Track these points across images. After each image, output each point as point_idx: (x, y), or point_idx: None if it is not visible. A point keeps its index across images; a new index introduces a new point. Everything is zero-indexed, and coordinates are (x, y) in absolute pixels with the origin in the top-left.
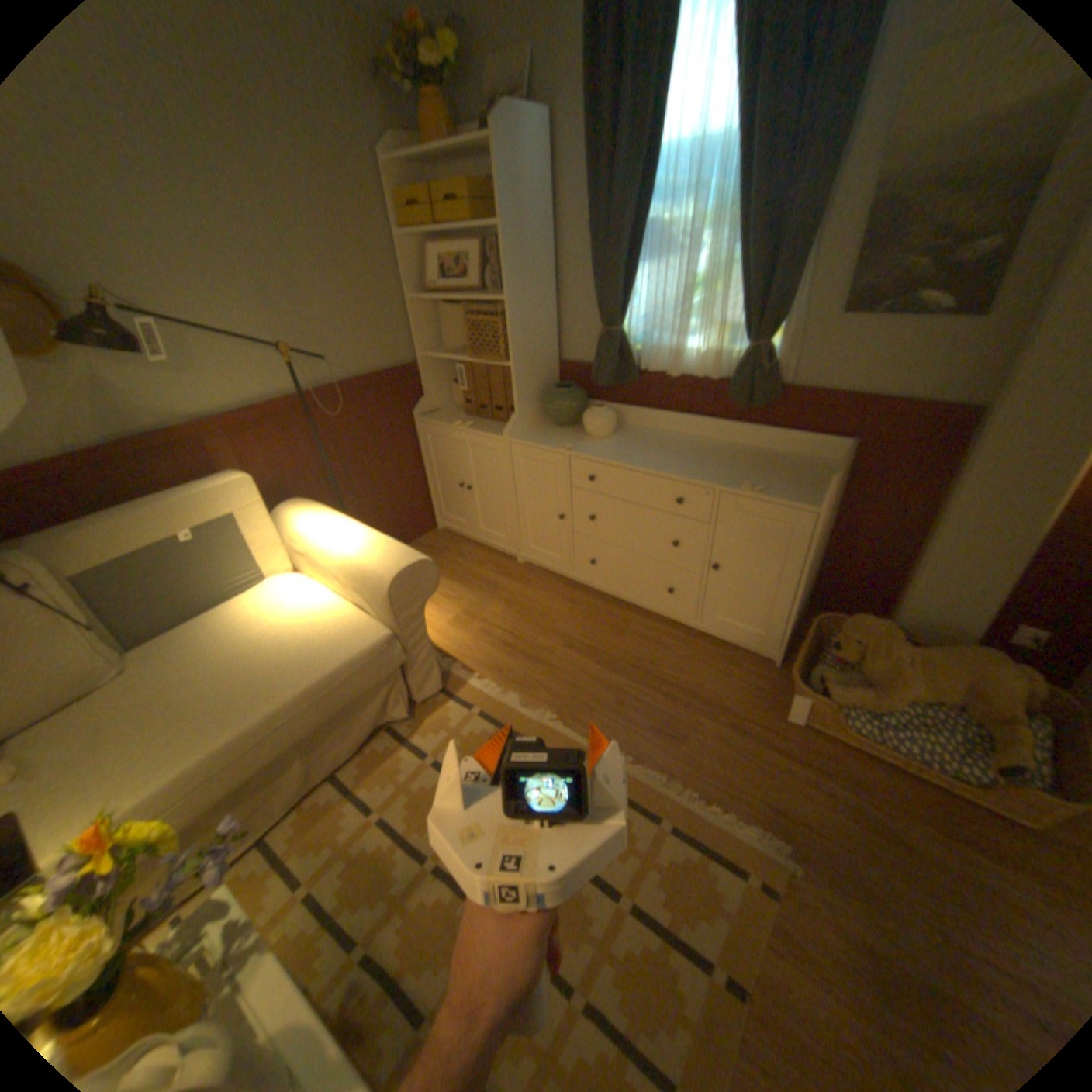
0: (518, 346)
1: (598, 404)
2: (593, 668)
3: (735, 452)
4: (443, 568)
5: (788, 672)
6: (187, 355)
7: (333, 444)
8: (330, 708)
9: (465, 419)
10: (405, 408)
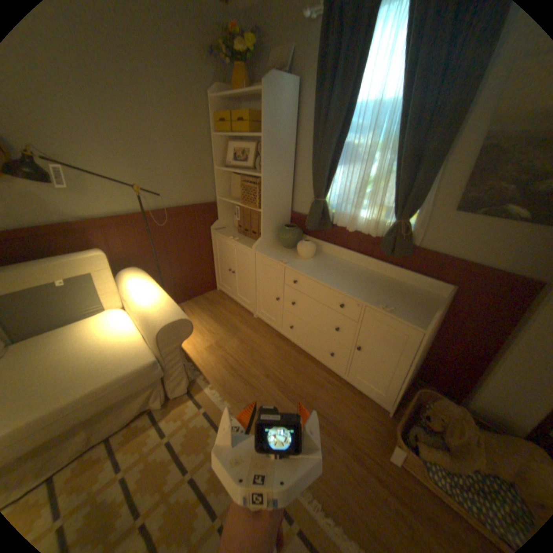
0: (267, 201)
1: (307, 239)
2: (278, 395)
3: (381, 280)
4: (212, 314)
5: (397, 422)
6: (83, 186)
7: (162, 240)
8: (106, 403)
9: (236, 236)
10: (207, 225)
